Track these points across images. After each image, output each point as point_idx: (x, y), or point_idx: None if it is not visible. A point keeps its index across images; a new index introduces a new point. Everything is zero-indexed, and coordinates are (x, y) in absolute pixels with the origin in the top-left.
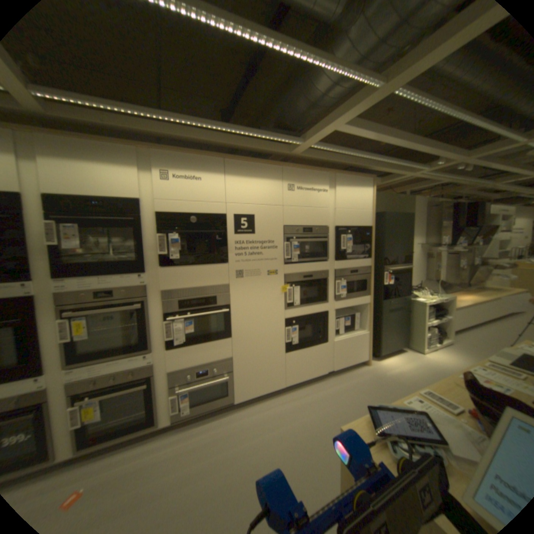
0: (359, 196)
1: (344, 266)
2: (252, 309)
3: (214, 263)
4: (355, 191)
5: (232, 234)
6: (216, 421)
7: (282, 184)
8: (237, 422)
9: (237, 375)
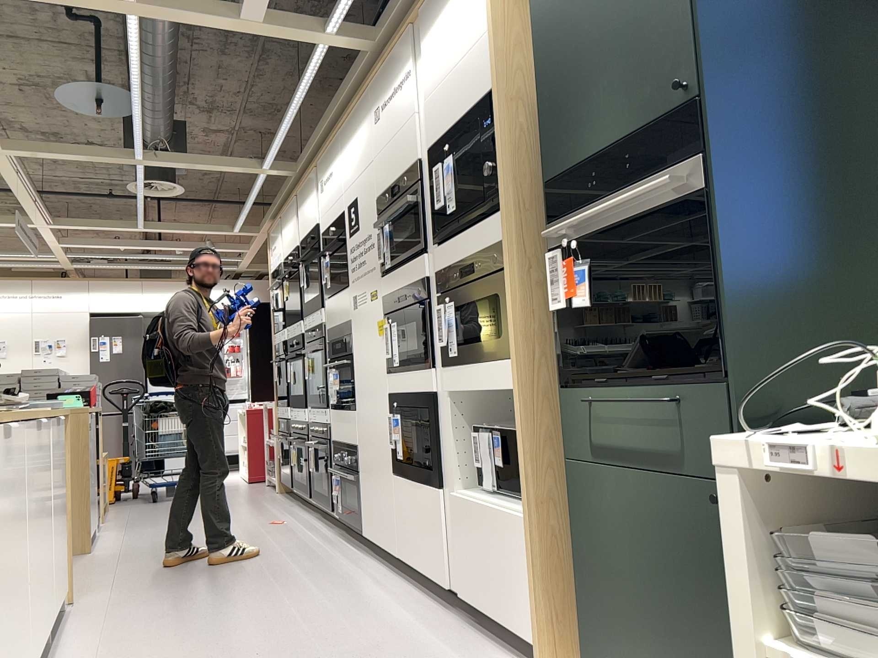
0: (459, 16)
1: (451, 257)
2: (364, 365)
3: (344, 288)
4: (451, 12)
5: (347, 238)
6: (353, 547)
7: (370, 118)
8: (342, 556)
9: (361, 481)
